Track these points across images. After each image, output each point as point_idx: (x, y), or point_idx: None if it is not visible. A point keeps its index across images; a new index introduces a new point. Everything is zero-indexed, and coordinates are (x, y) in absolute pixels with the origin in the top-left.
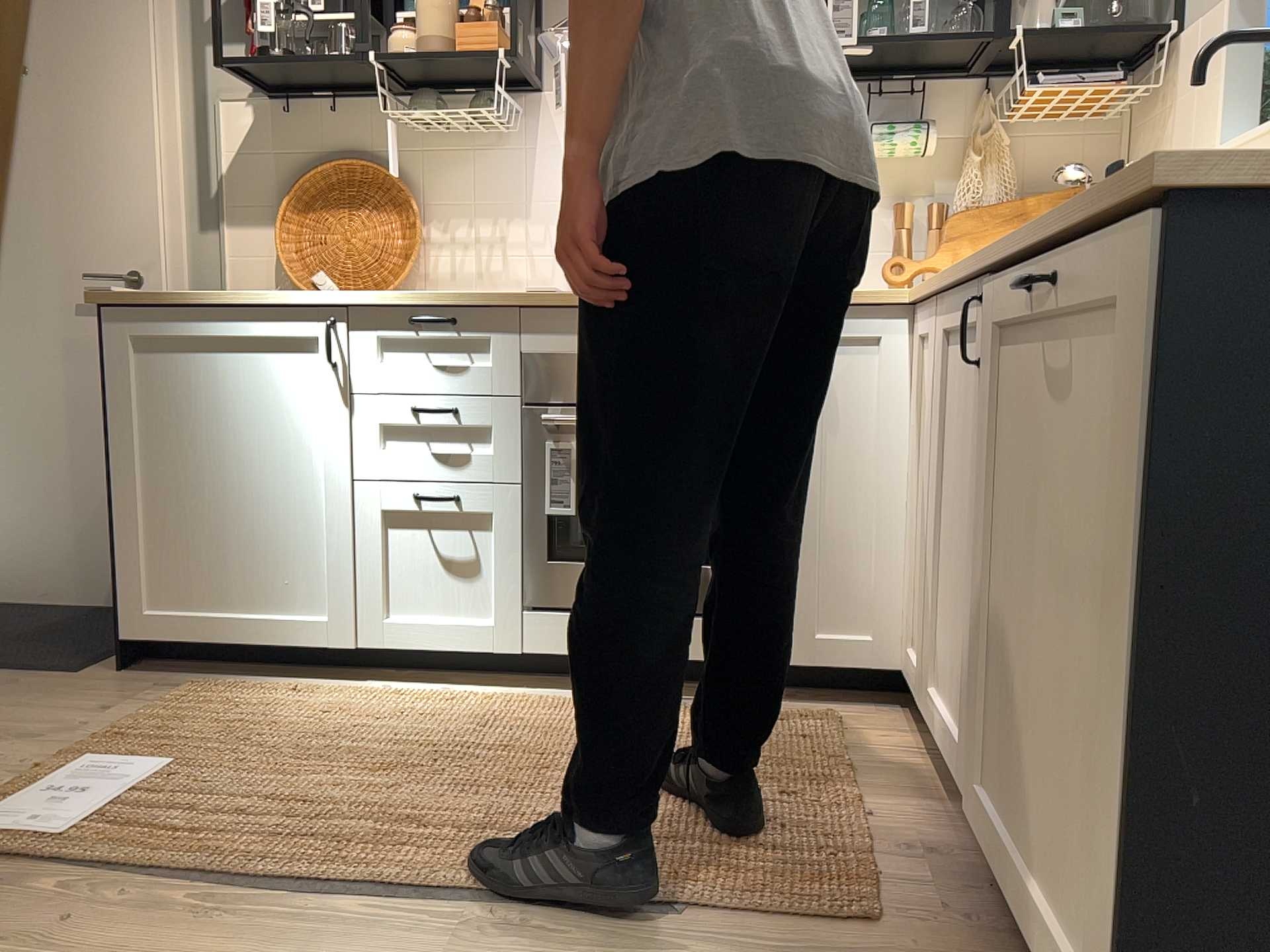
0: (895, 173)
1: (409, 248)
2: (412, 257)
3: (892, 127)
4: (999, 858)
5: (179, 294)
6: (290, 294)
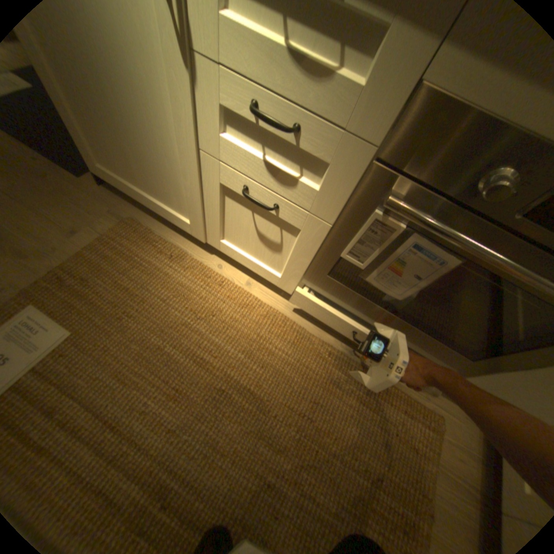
0: None
1: None
2: None
3: None
4: None
5: None
6: None
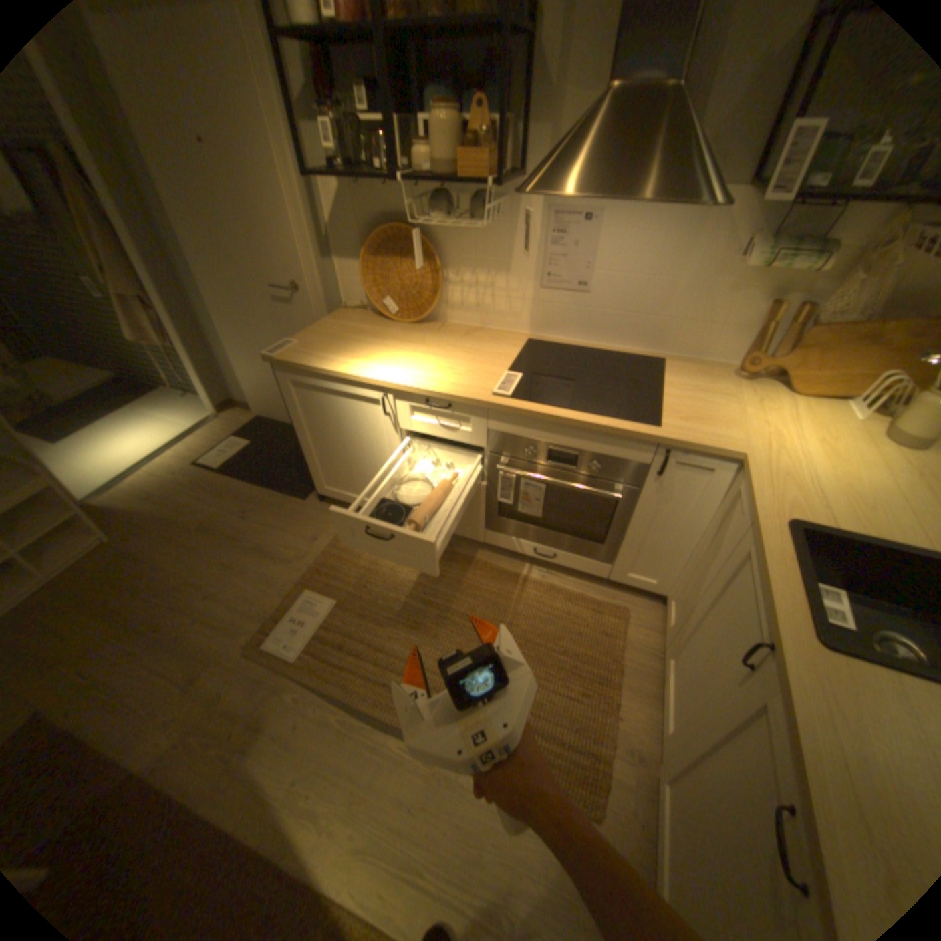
0: (789, 270)
1: (436, 288)
2: (437, 297)
3: (801, 248)
4: (659, 823)
5: (305, 365)
6: (362, 368)
